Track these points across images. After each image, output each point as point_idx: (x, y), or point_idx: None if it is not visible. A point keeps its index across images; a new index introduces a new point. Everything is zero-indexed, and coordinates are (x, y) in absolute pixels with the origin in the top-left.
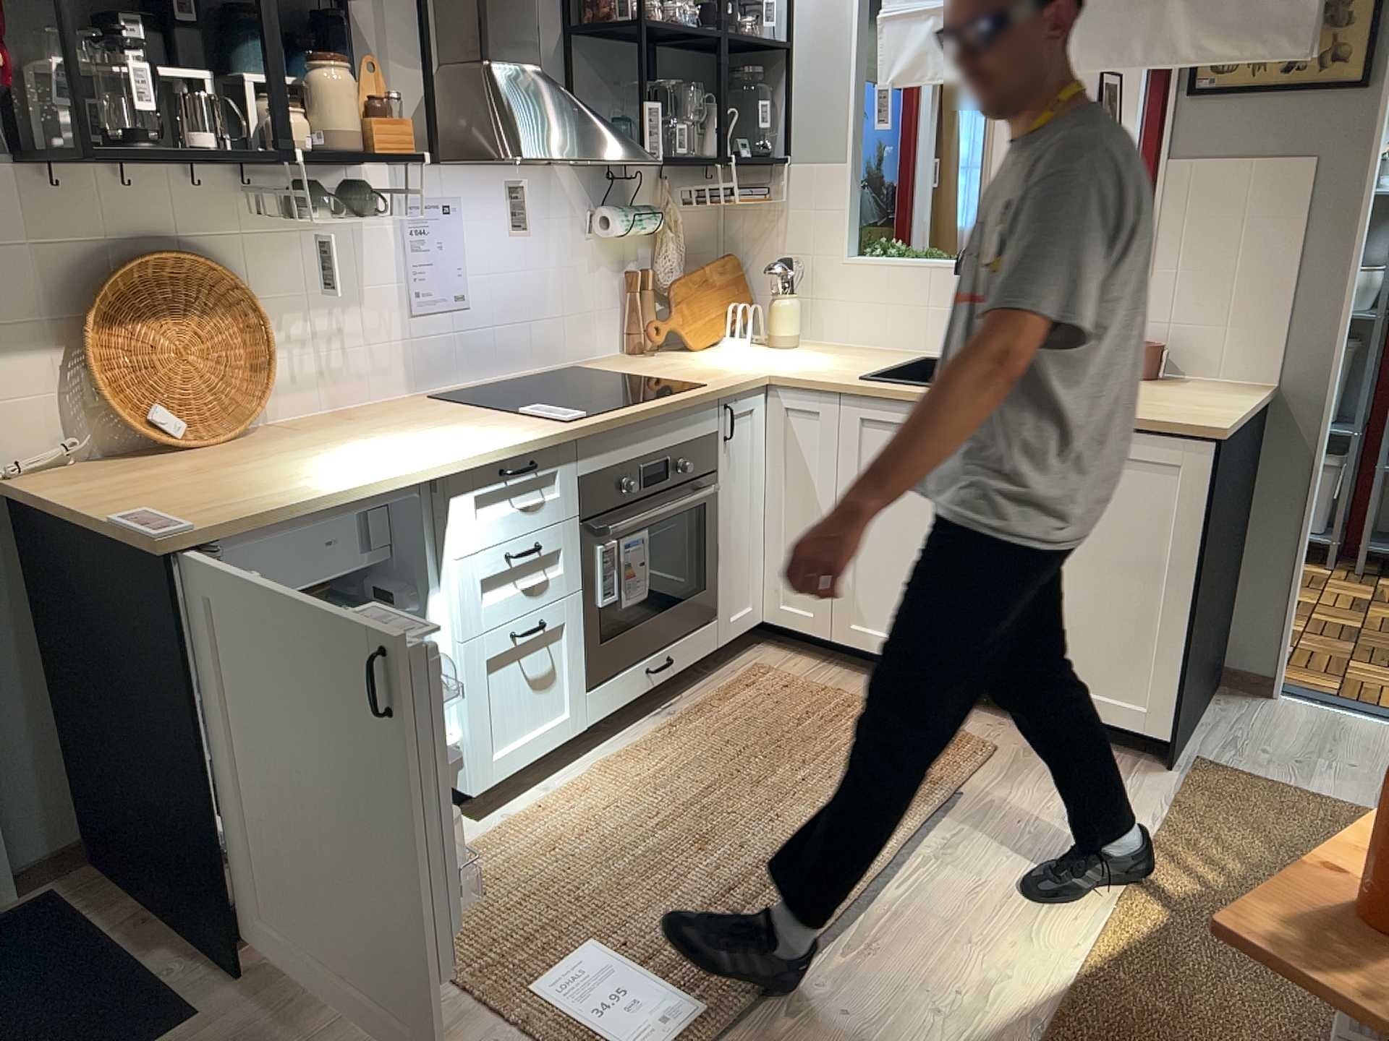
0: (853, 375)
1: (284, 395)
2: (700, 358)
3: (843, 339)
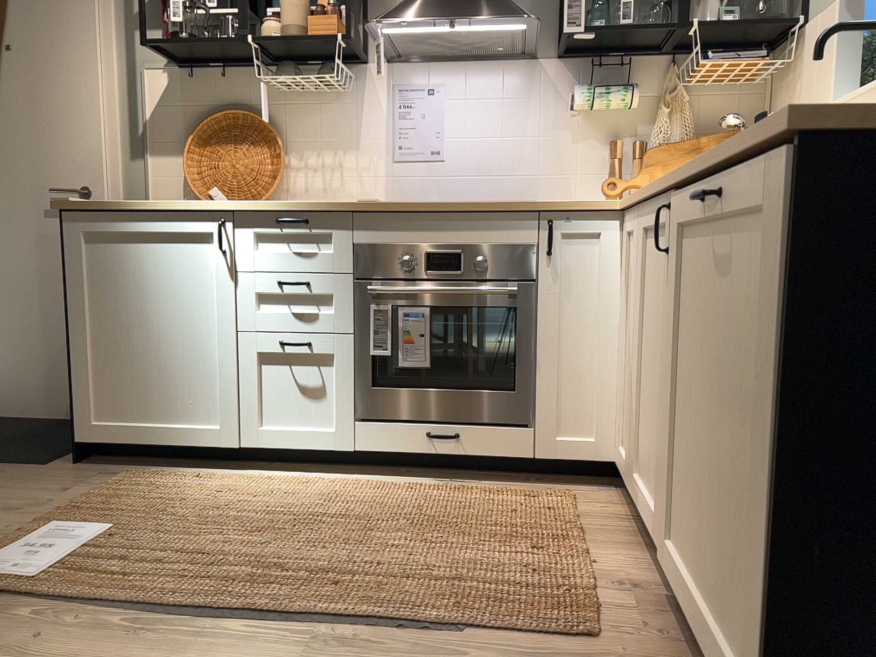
0: None
1: (298, 197)
2: None
3: None
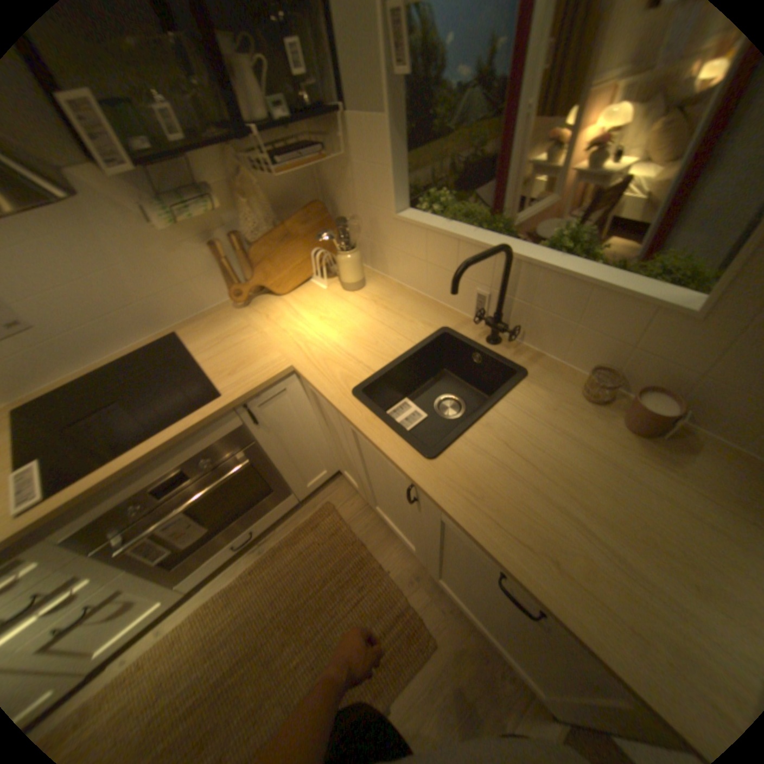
0: (352, 379)
1: None
2: (275, 311)
3: (399, 280)
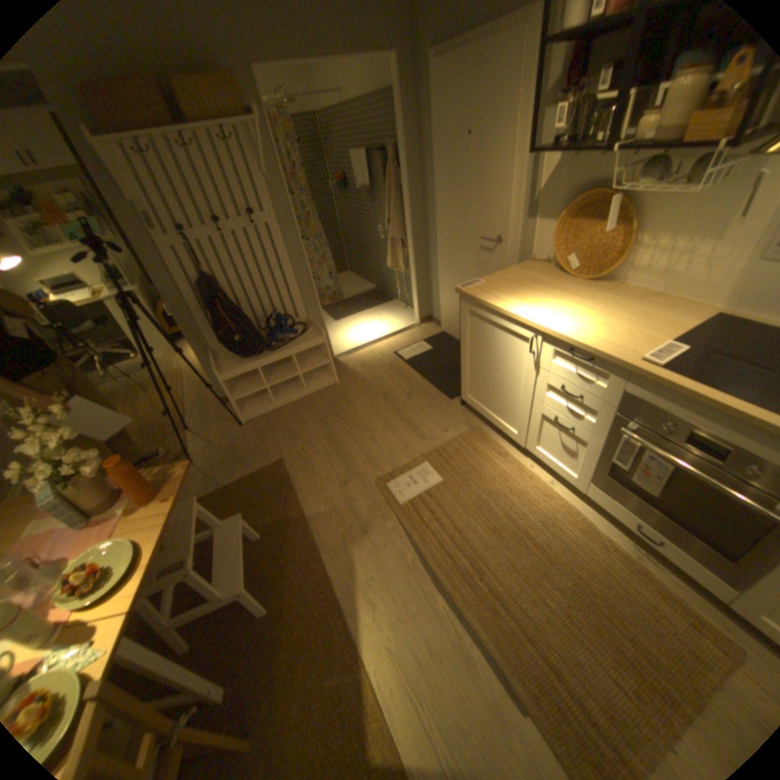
0: None
1: (640, 271)
2: None
3: None
